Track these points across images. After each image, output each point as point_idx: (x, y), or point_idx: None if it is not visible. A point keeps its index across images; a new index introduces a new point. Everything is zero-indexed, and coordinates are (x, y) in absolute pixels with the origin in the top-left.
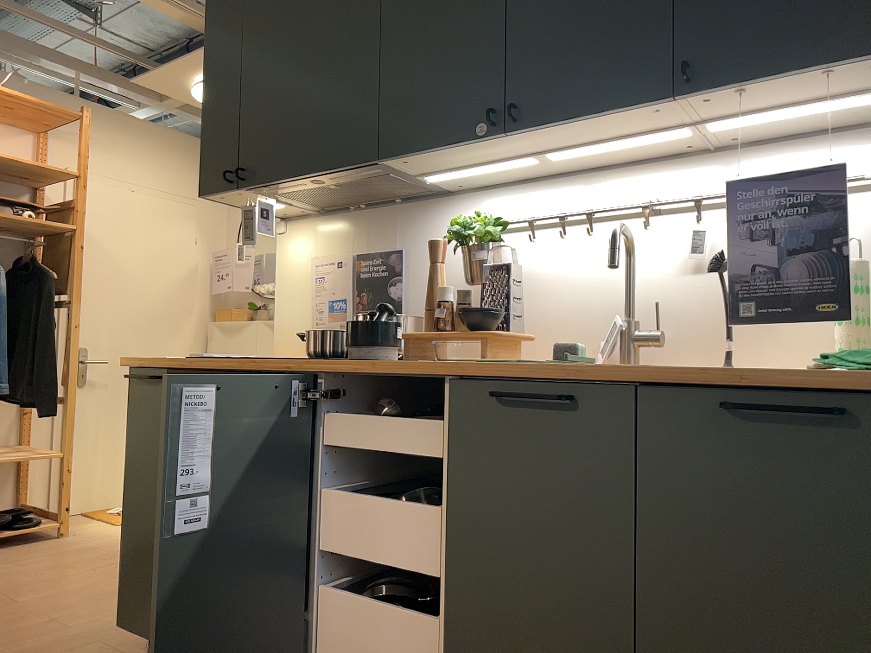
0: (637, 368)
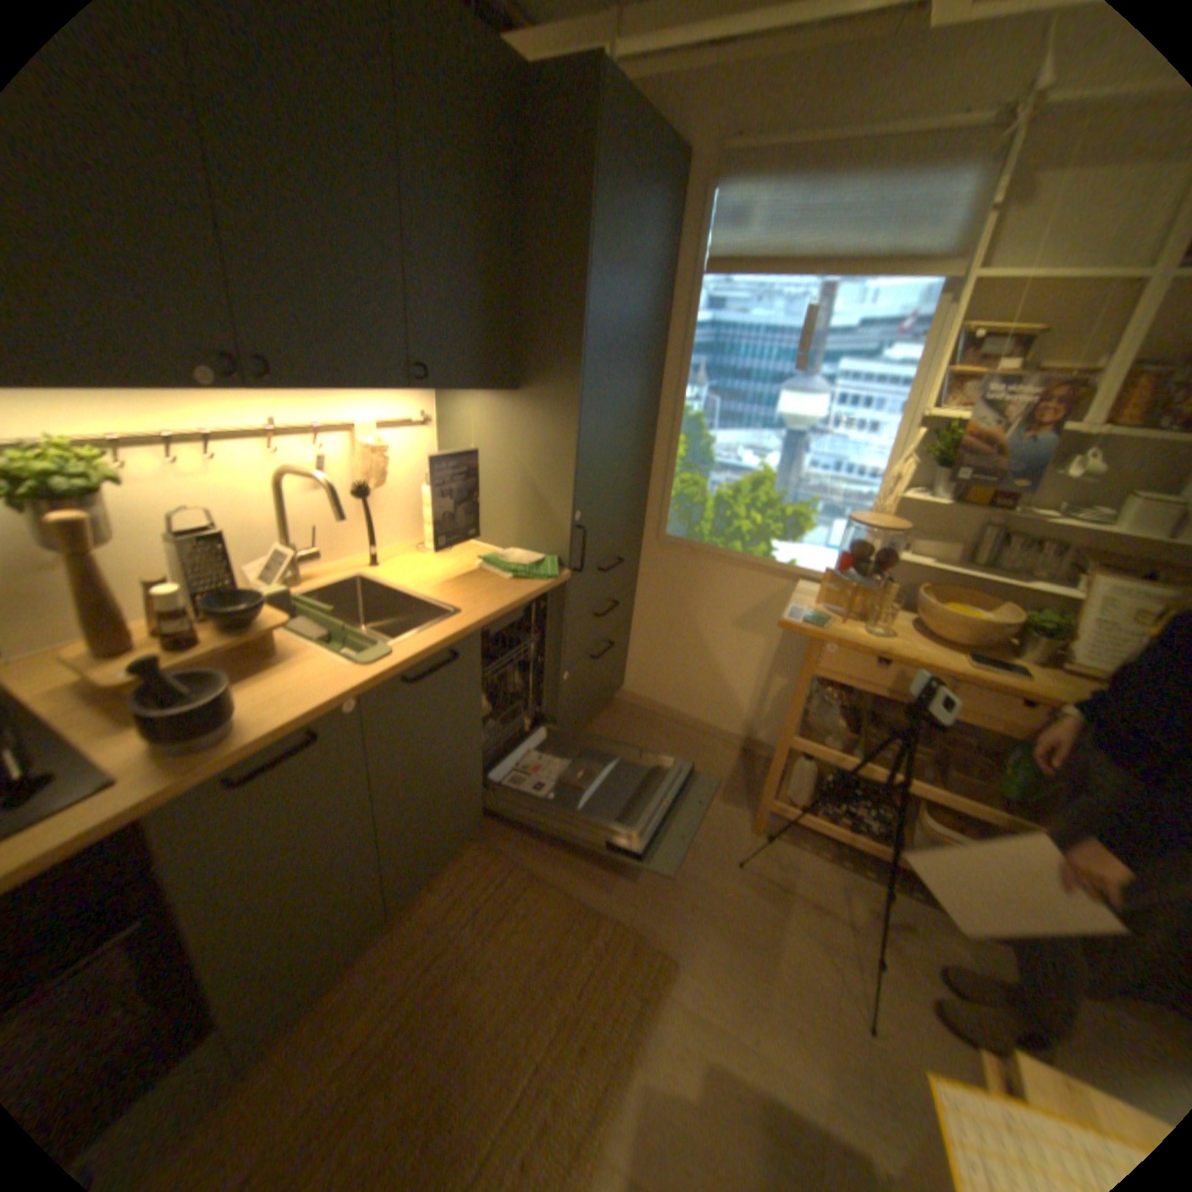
0: (471, 615)
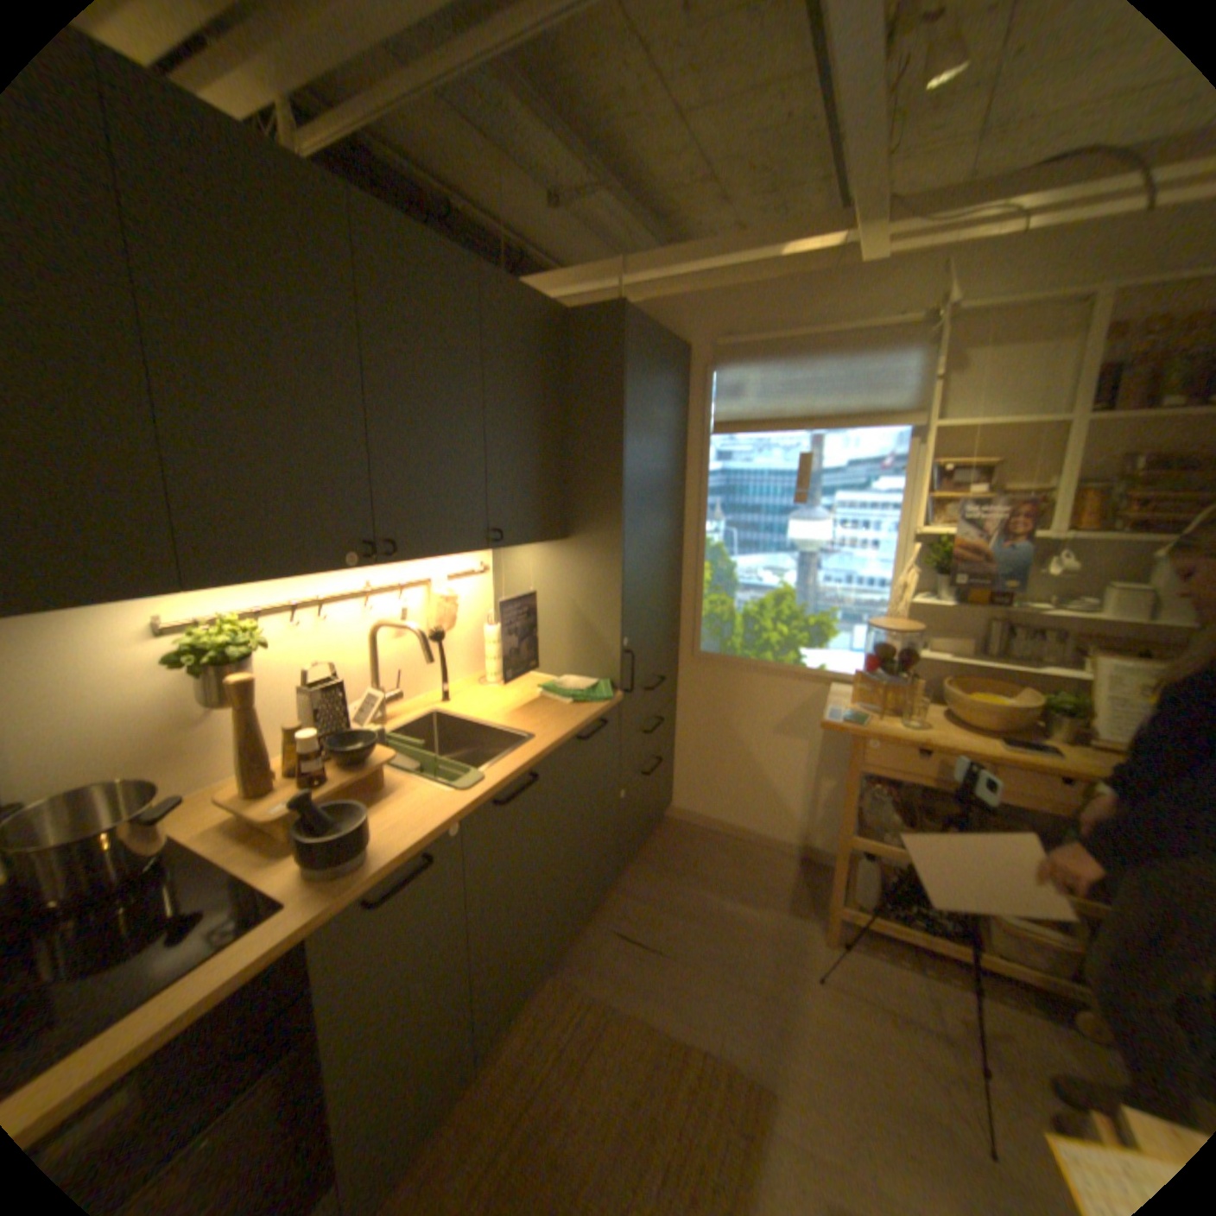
0: (544, 739)
